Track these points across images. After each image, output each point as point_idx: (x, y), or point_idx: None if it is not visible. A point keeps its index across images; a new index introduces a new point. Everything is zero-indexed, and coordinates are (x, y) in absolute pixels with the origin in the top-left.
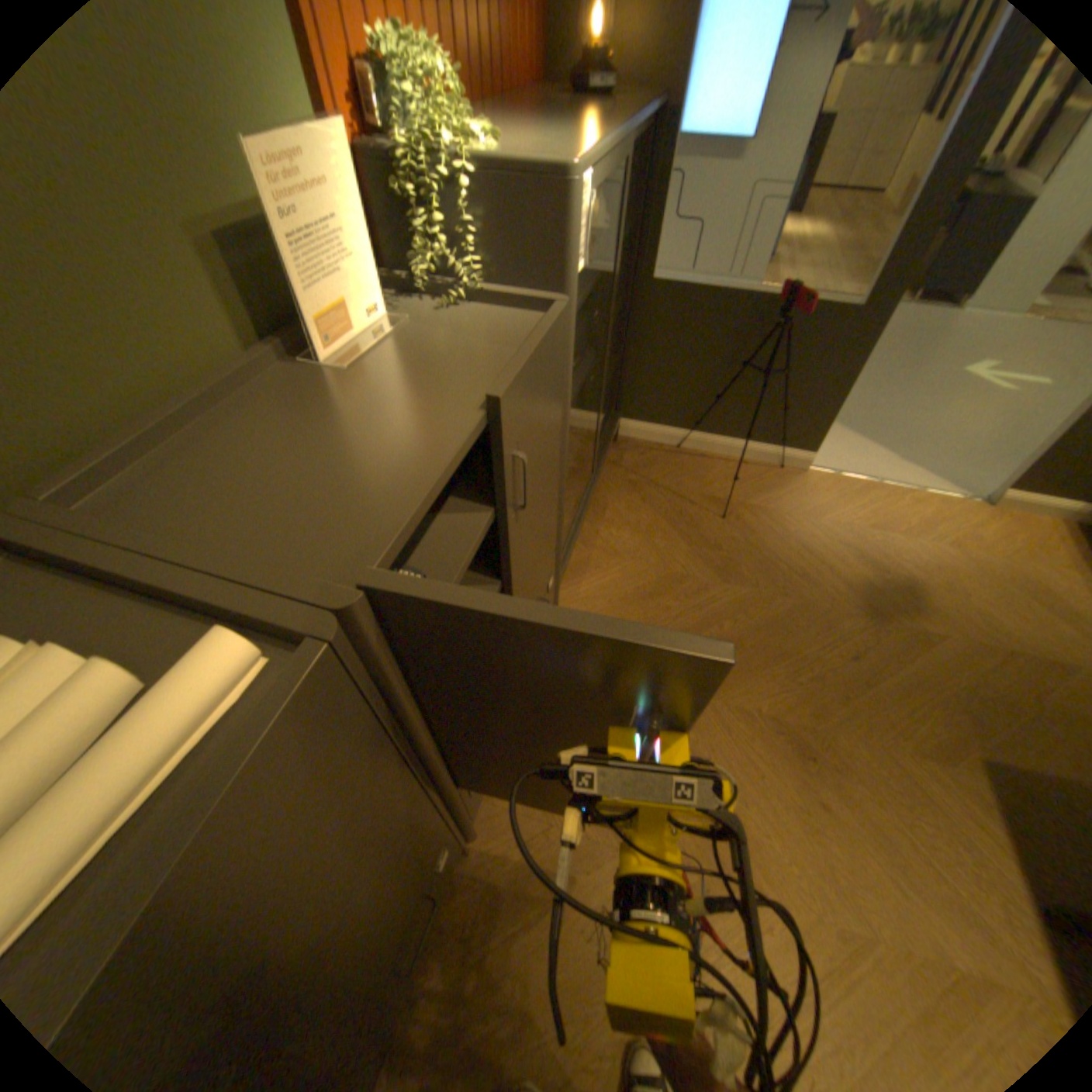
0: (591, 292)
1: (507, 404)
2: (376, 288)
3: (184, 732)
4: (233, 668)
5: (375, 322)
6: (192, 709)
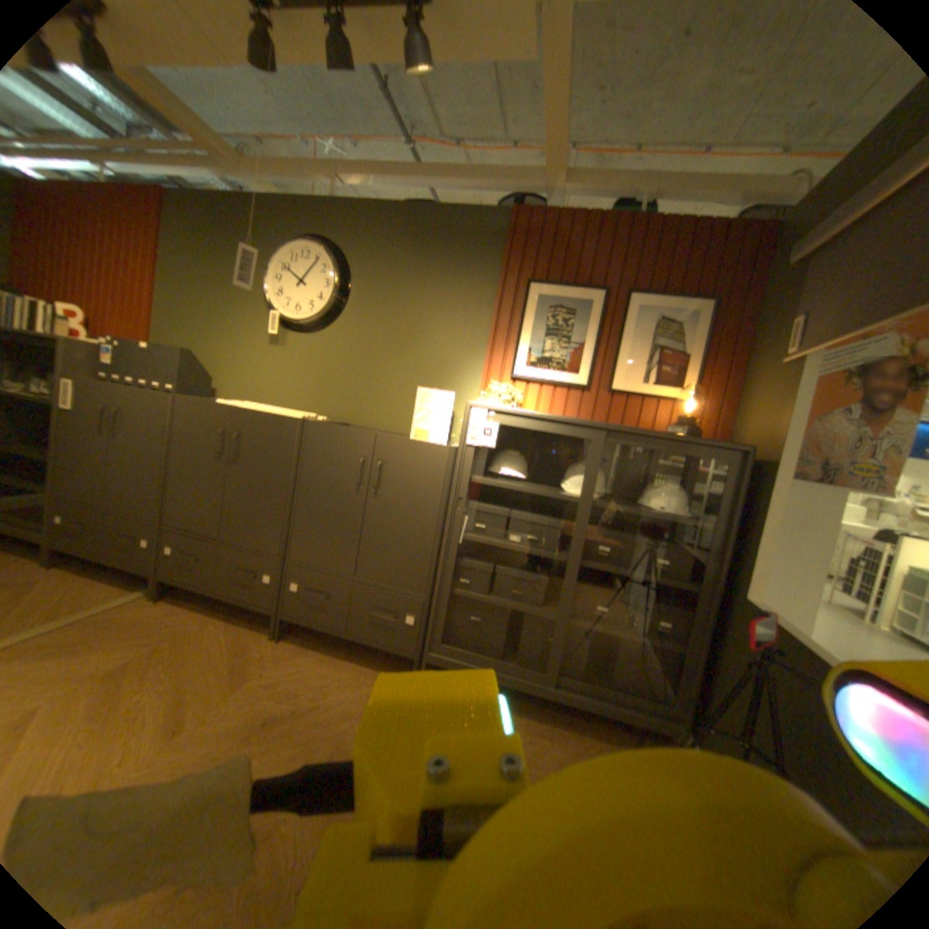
0: (547, 494)
1: (381, 436)
2: (446, 434)
3: (289, 415)
4: (298, 416)
5: (438, 442)
6: (292, 414)
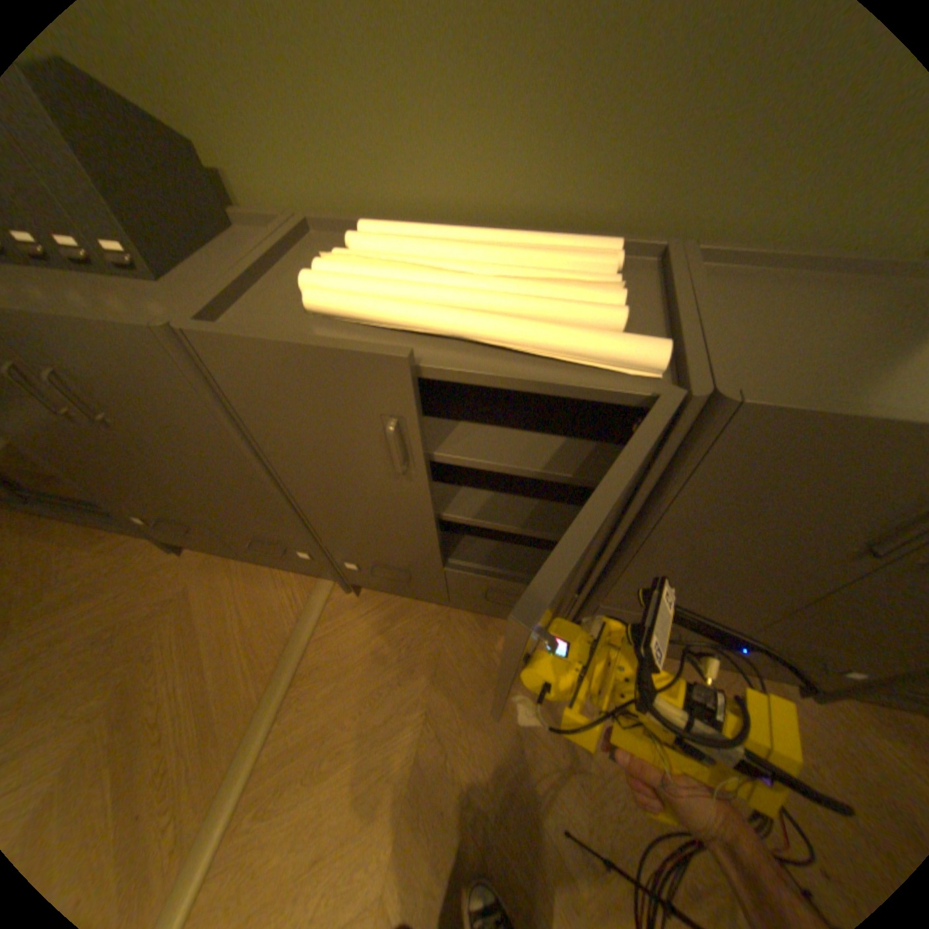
0: None
1: None
2: None
3: (610, 355)
4: (653, 358)
5: None
6: (623, 351)
